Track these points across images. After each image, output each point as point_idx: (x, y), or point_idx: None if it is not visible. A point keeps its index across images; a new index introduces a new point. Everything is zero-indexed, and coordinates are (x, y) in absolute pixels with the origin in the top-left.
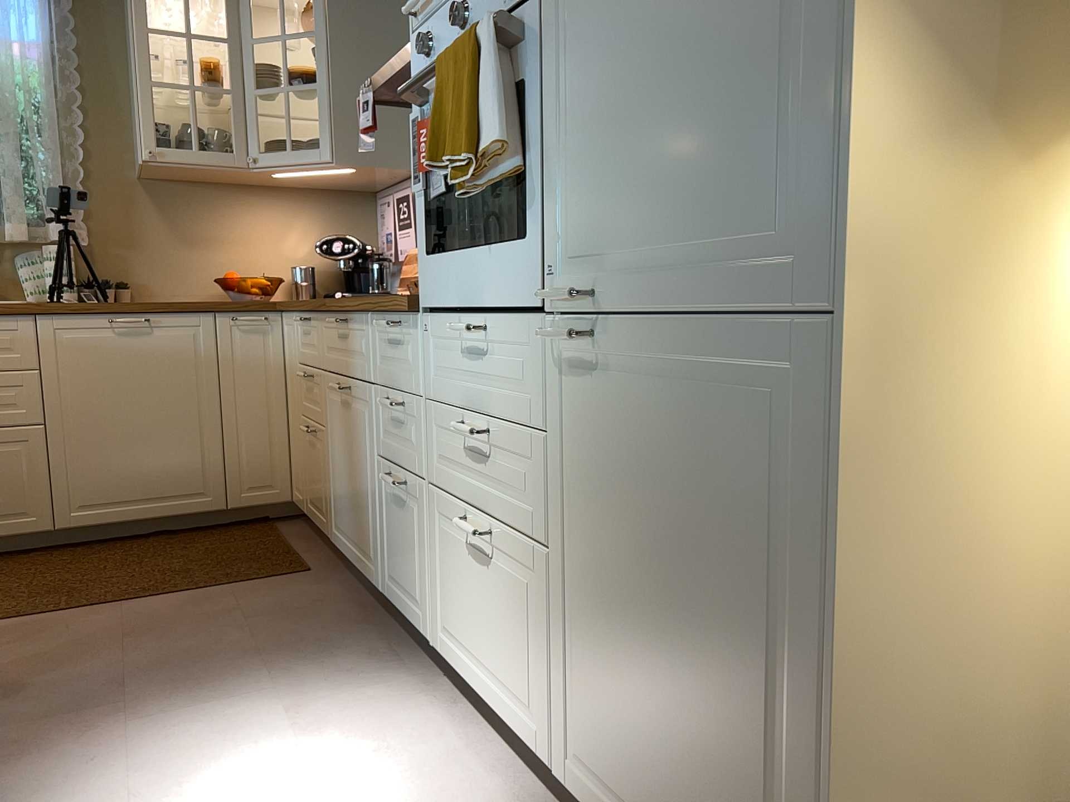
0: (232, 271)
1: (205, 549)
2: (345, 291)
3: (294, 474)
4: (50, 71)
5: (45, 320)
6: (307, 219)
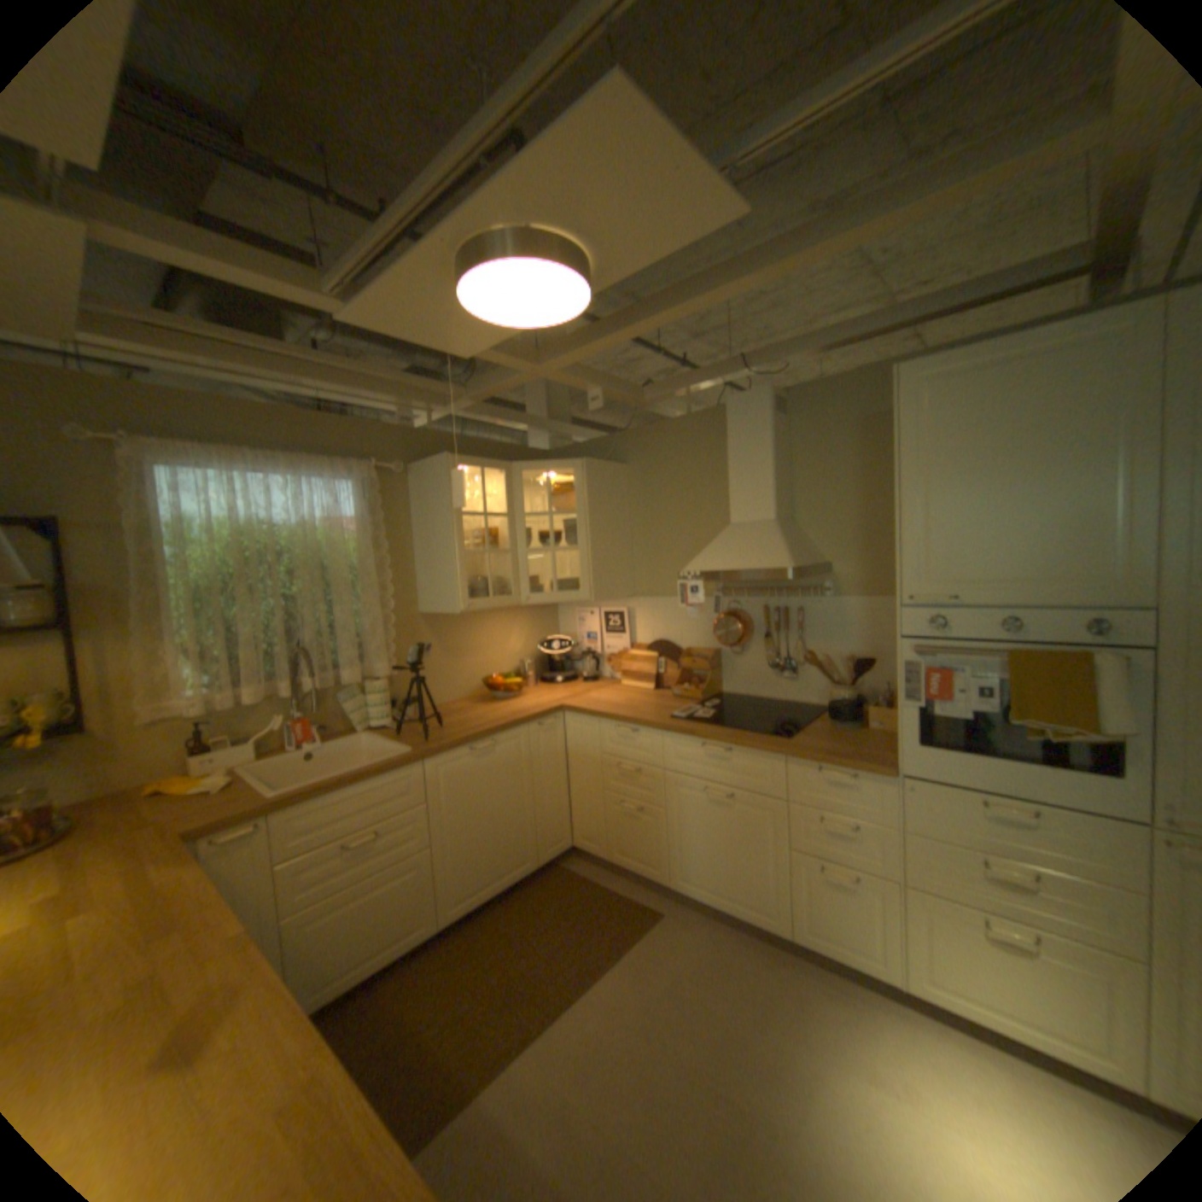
0: (480, 673)
1: (554, 913)
2: (563, 677)
3: (582, 830)
4: (368, 543)
5: (431, 764)
6: (521, 625)
